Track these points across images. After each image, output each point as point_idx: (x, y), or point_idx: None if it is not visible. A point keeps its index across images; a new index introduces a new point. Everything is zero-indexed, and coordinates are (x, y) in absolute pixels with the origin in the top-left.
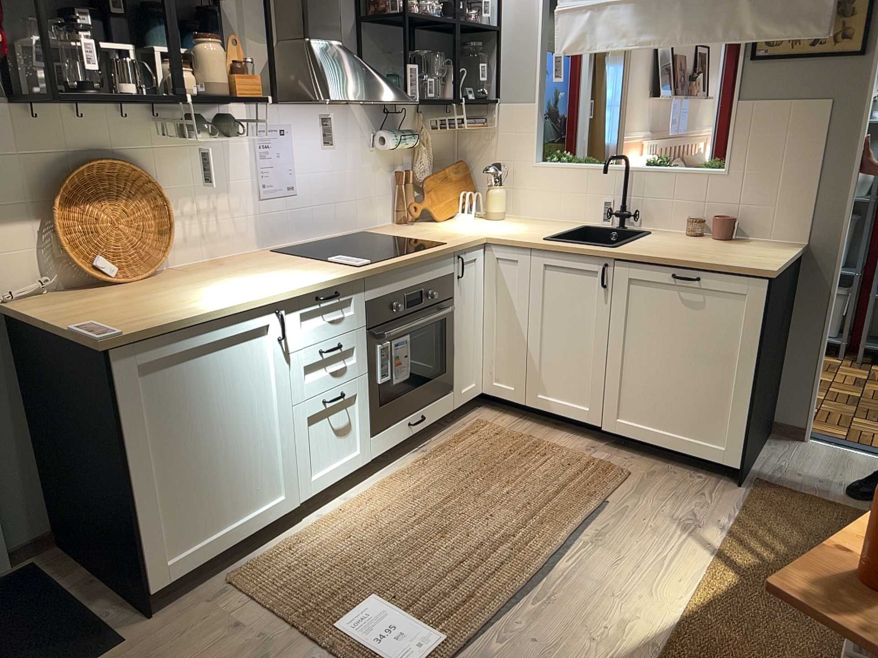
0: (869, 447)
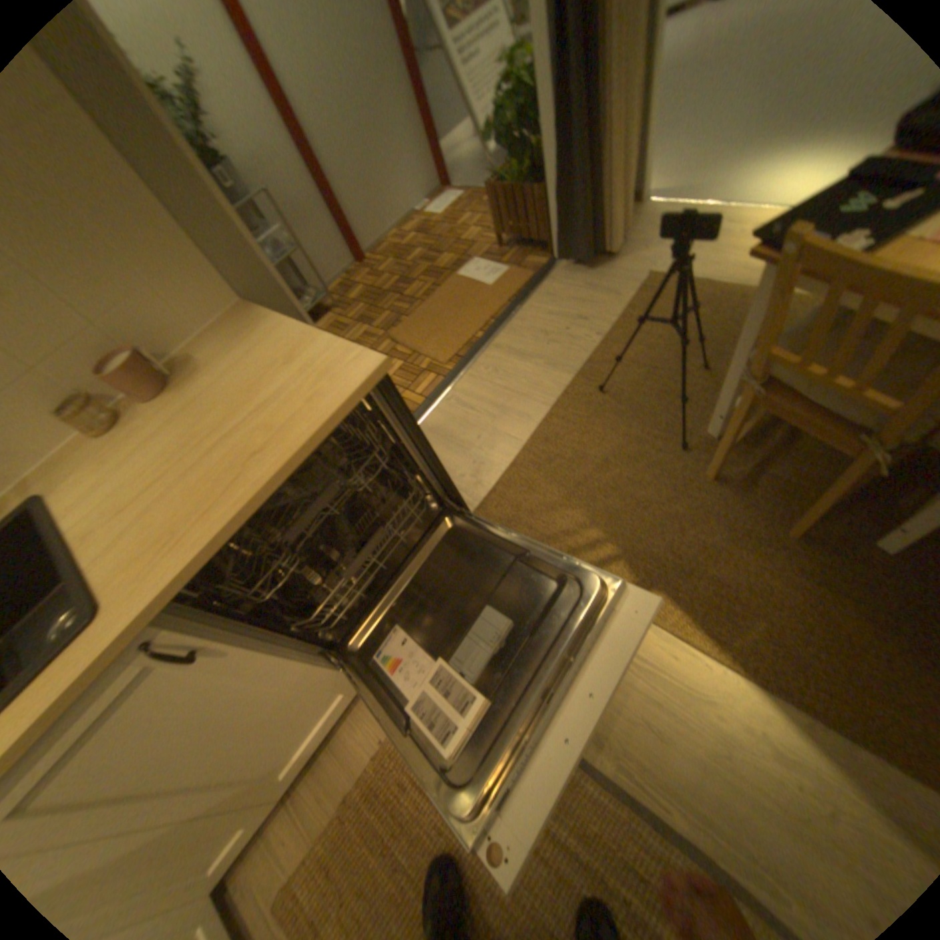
0: (421, 410)
